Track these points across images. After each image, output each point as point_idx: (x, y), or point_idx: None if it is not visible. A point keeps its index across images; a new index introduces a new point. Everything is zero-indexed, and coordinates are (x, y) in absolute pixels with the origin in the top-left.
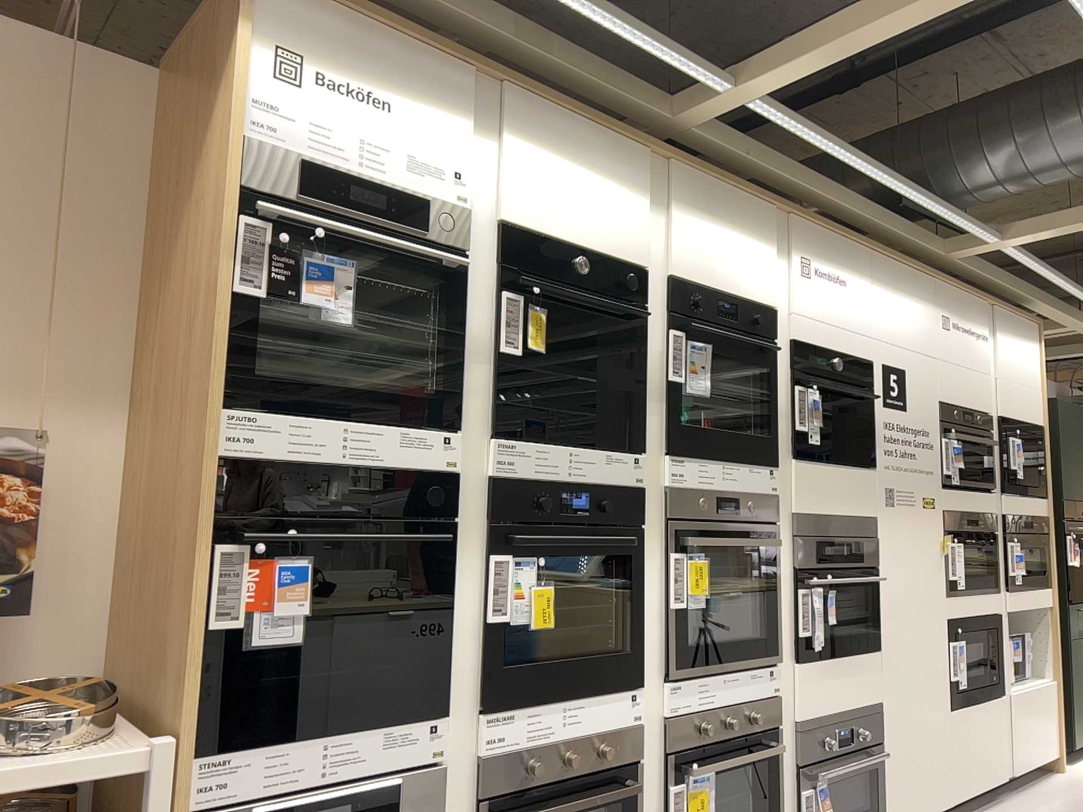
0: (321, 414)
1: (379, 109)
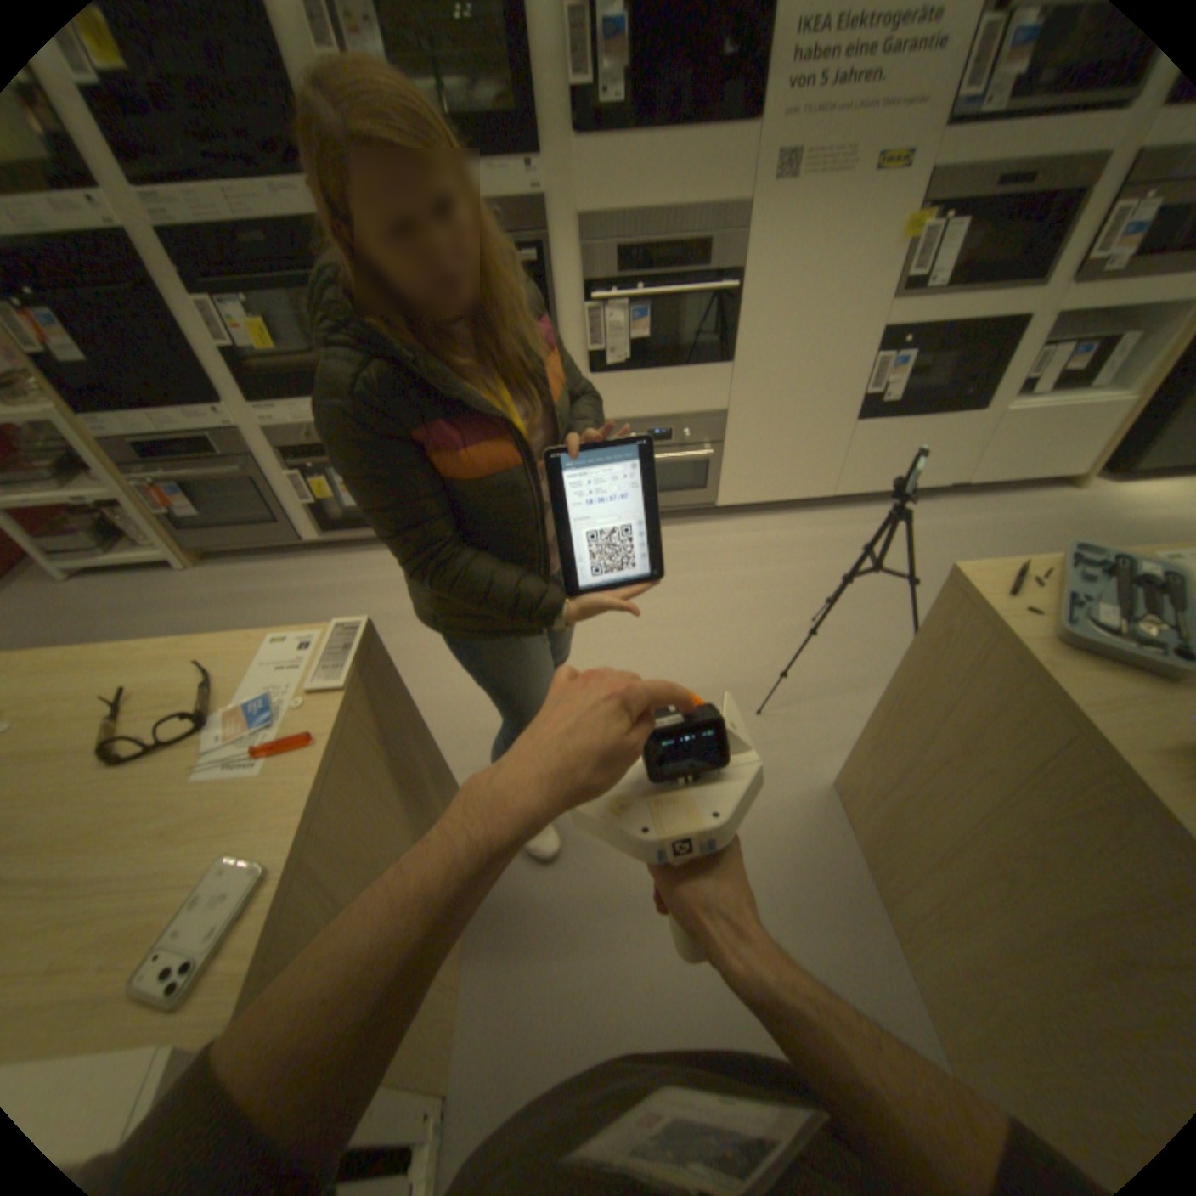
0: None
1: None
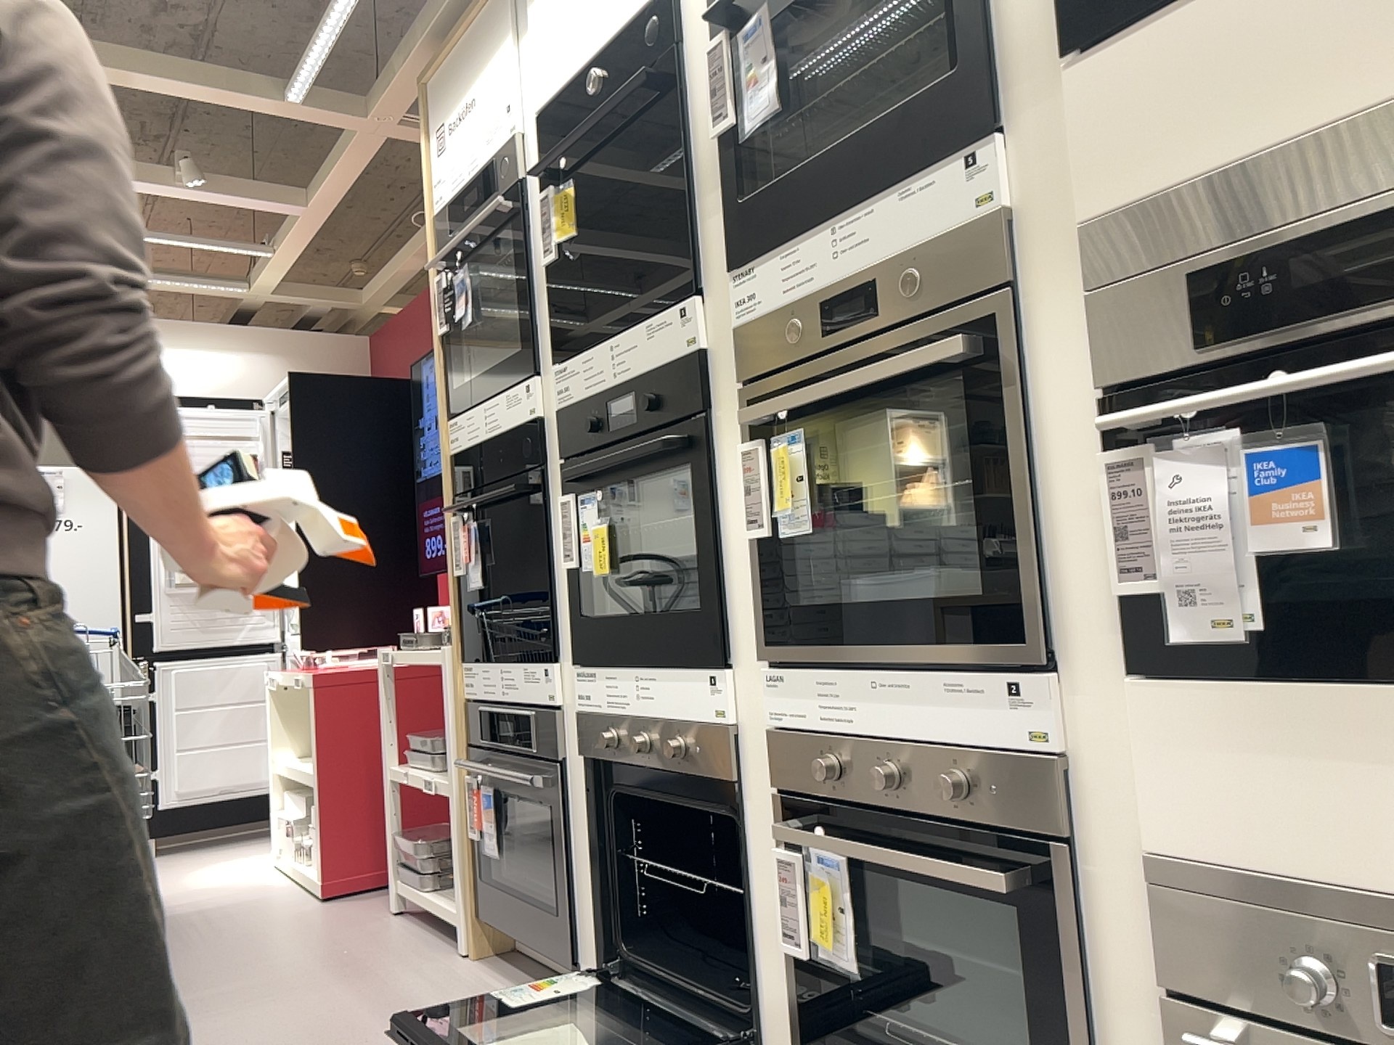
0: (470, 405)
1: (464, 107)
